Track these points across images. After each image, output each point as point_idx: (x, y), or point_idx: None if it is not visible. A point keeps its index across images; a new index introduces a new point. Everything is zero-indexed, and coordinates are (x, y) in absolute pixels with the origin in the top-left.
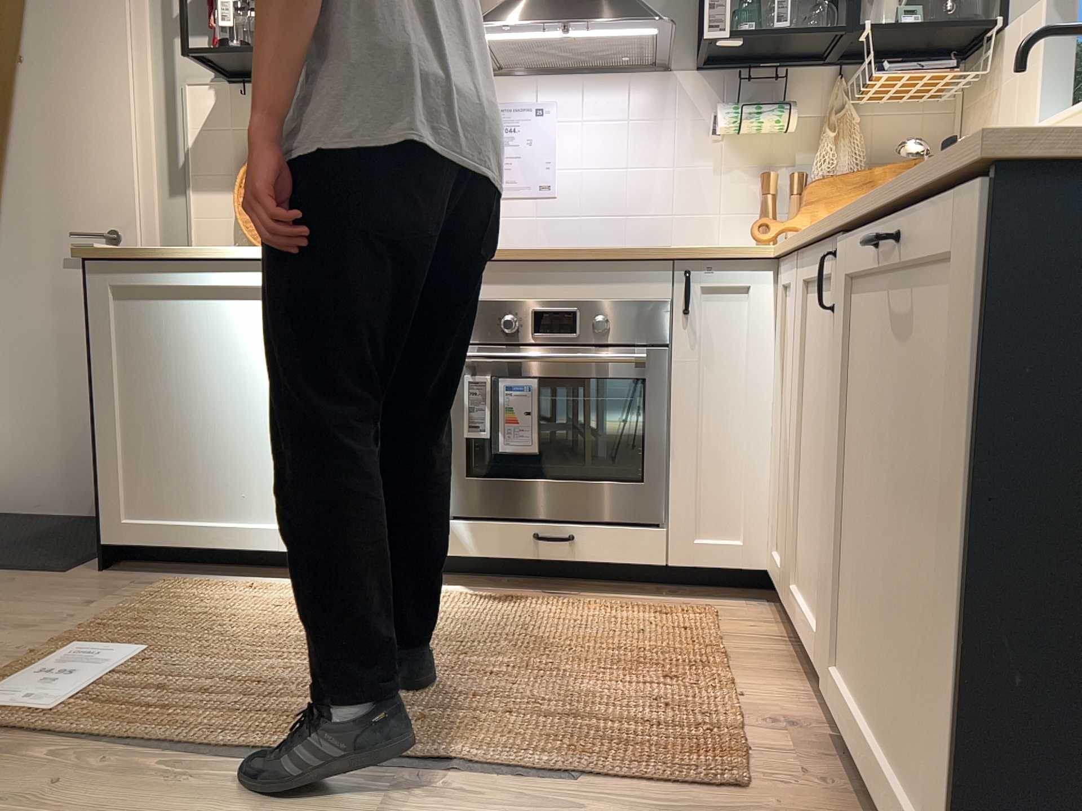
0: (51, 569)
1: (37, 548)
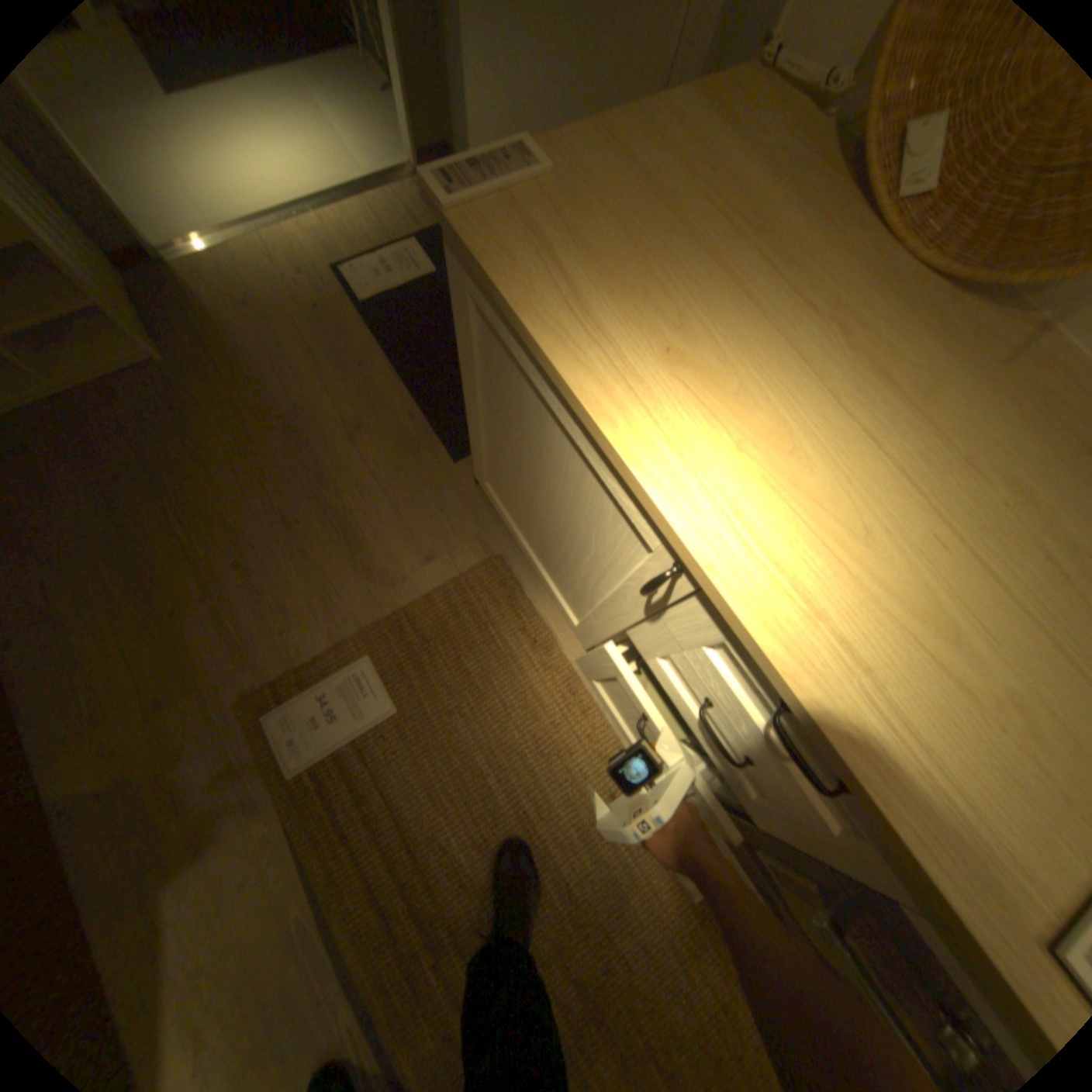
0: (452, 447)
1: None
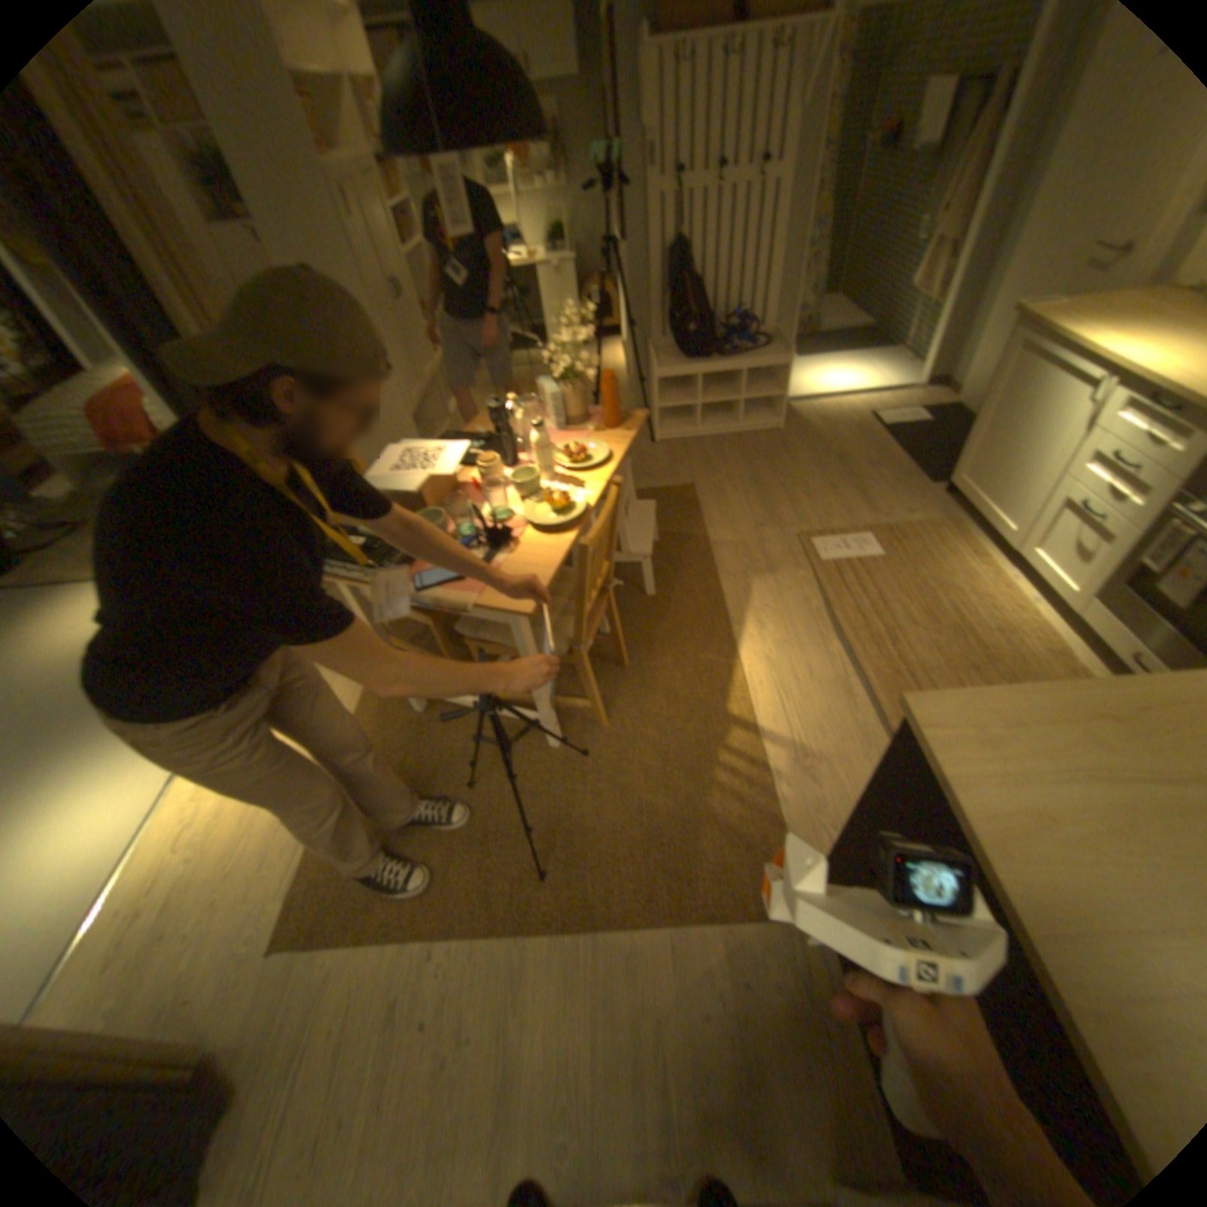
0: (929, 477)
1: (946, 457)
